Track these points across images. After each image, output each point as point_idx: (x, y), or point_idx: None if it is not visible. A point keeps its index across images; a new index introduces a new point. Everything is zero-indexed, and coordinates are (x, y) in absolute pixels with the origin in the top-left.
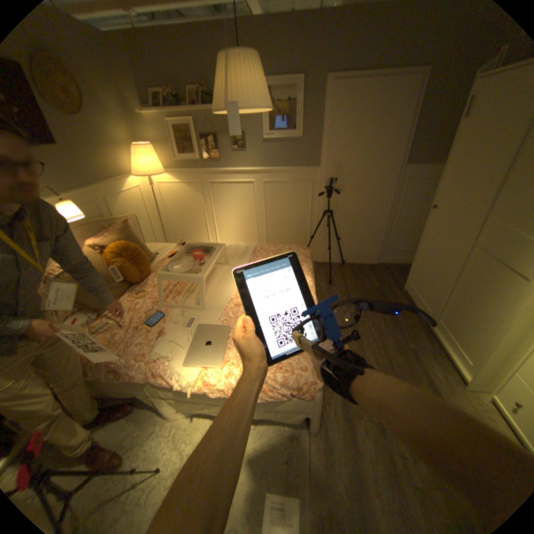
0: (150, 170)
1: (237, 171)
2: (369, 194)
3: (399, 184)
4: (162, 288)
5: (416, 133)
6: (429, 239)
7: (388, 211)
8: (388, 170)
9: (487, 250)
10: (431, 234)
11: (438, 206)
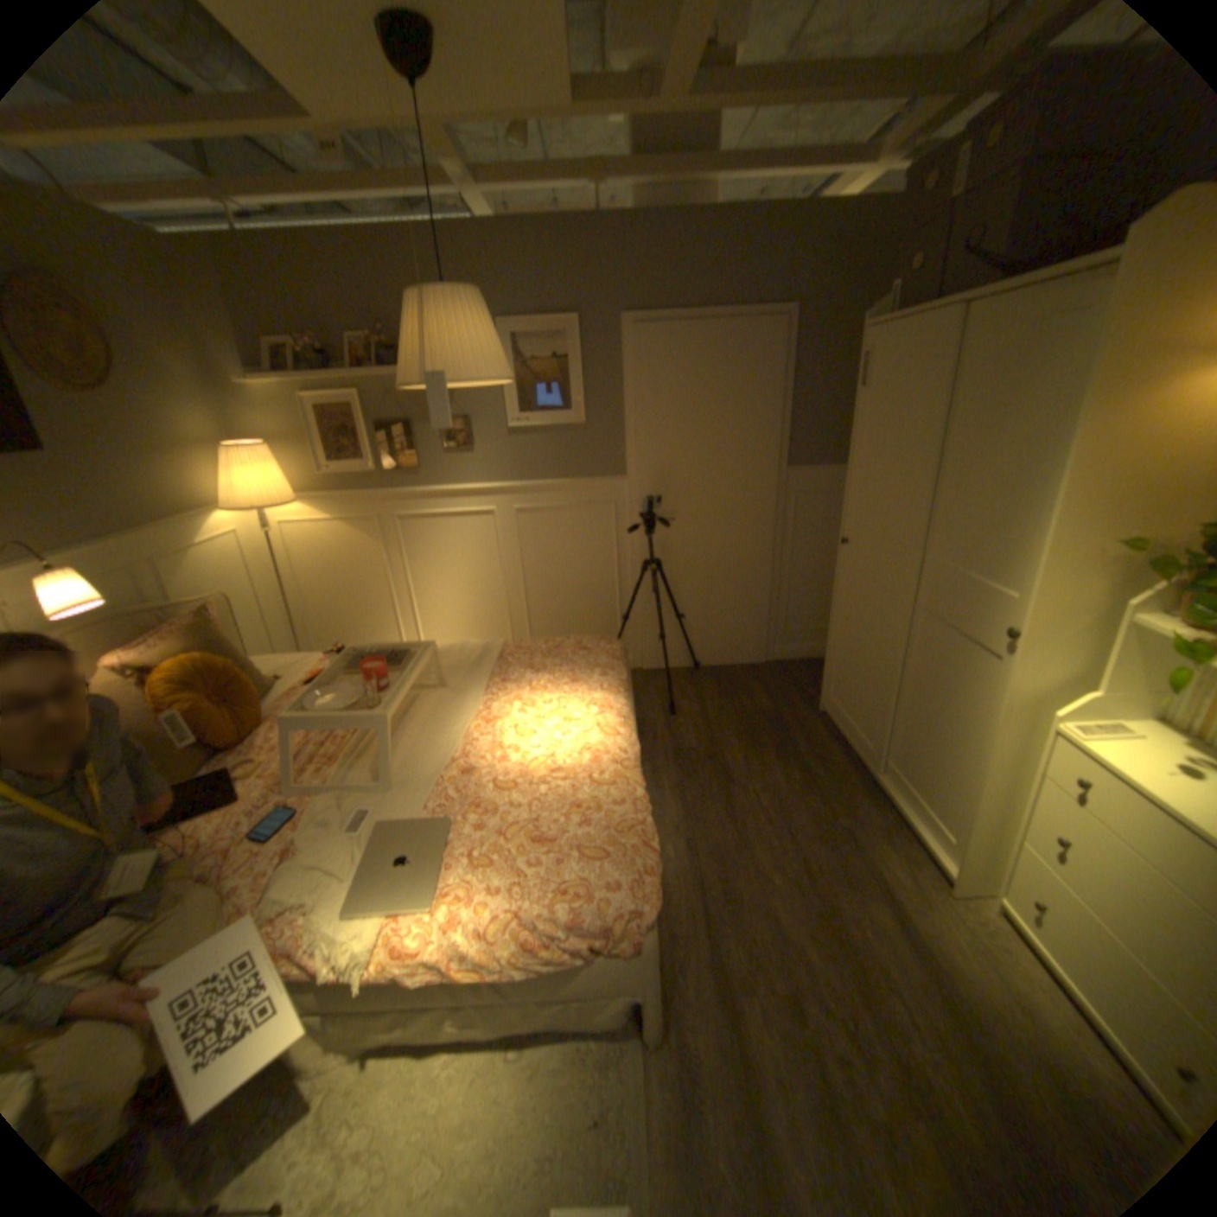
0: (263, 497)
1: (458, 492)
2: (727, 525)
3: (781, 504)
4: (291, 749)
5: (794, 412)
6: (846, 603)
7: (769, 555)
8: (756, 480)
9: (935, 614)
10: (848, 594)
11: (849, 540)
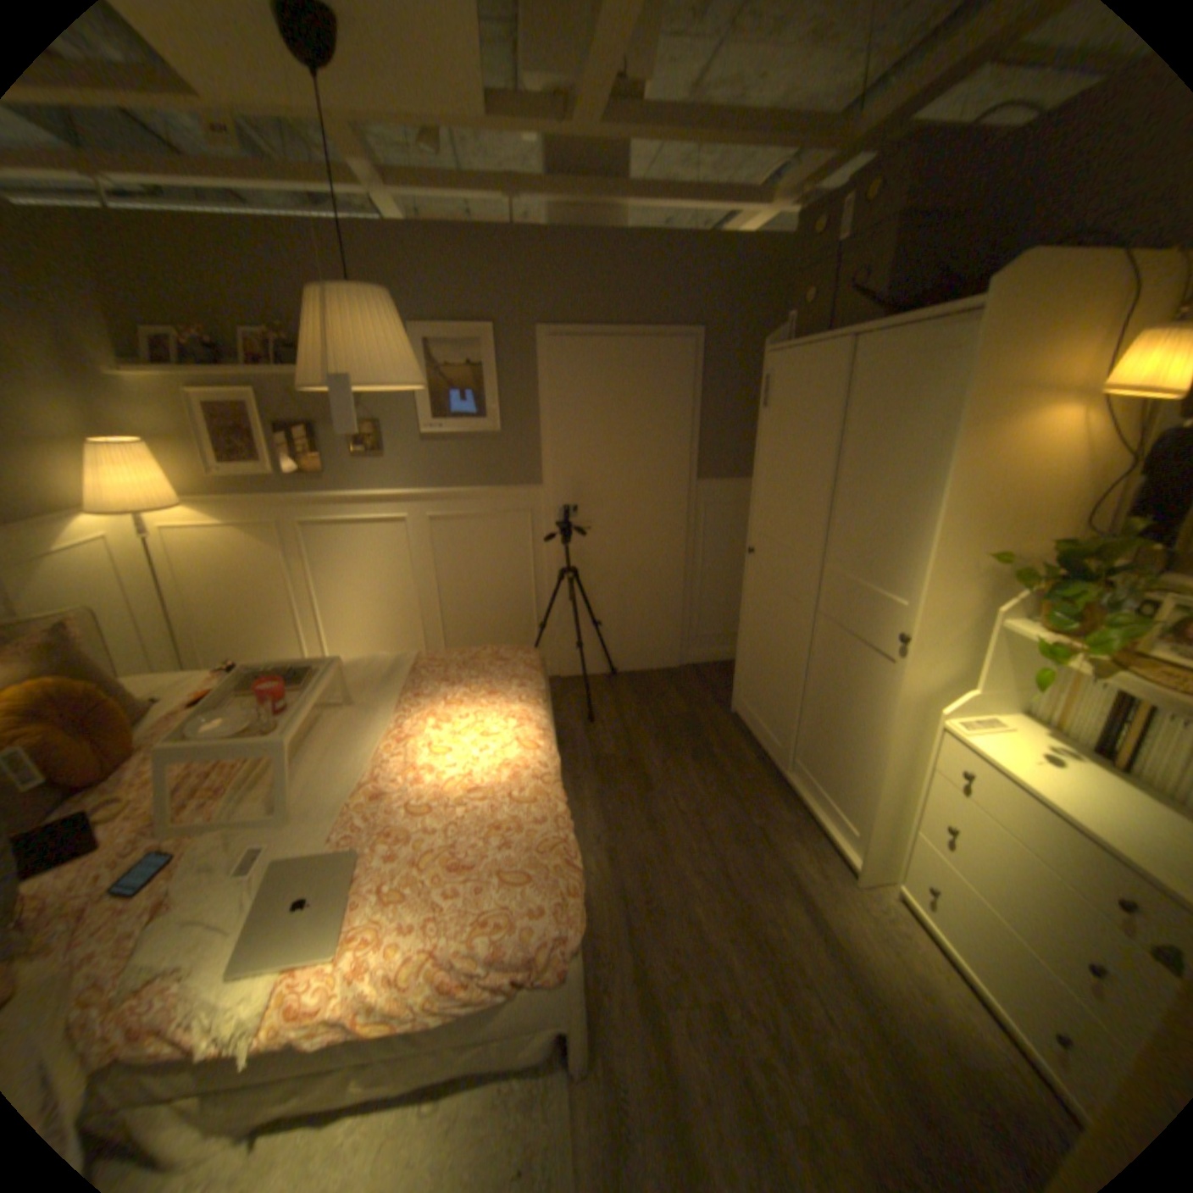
0: (141, 500)
1: (367, 498)
2: (642, 534)
3: (692, 514)
4: (169, 783)
5: (703, 428)
6: (754, 609)
7: (681, 563)
8: (668, 491)
9: (835, 620)
10: (755, 600)
11: (755, 550)
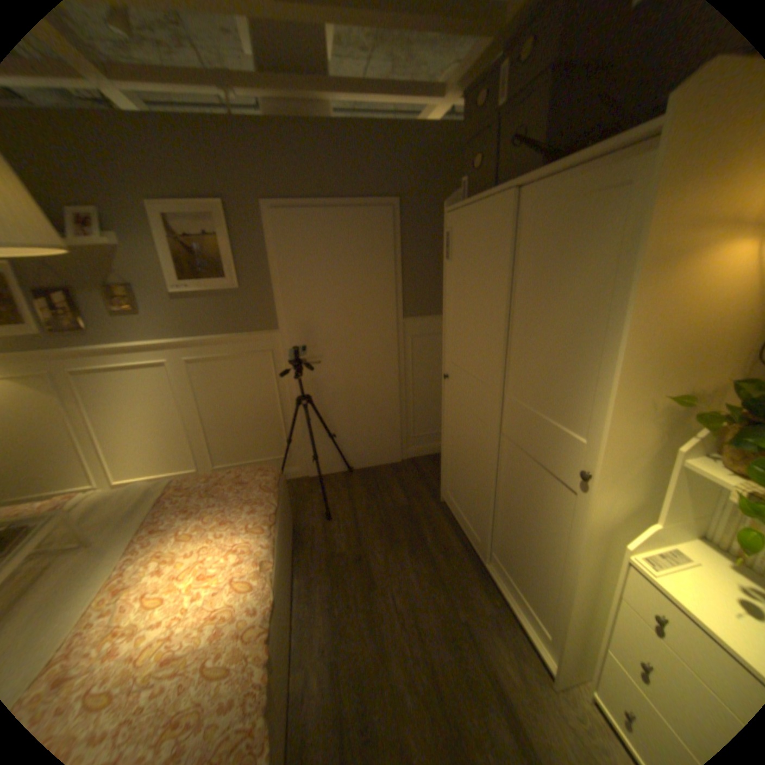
0: None
1: (125, 348)
2: (362, 362)
3: (400, 345)
4: None
5: (403, 277)
6: (450, 423)
7: (395, 383)
8: (380, 328)
9: (516, 443)
10: (450, 415)
11: (447, 375)
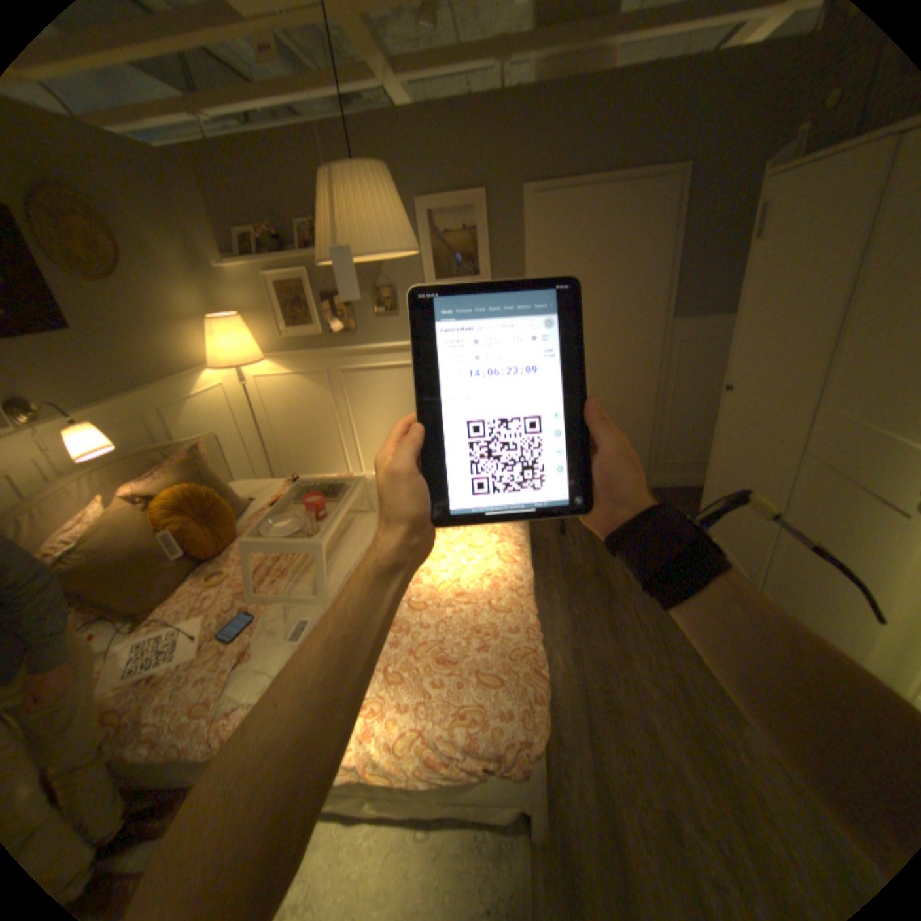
0: (238, 358)
1: (387, 349)
2: (615, 372)
3: (666, 352)
4: (250, 567)
5: (683, 266)
6: (727, 444)
7: (652, 398)
8: (643, 331)
9: (828, 463)
10: (729, 435)
11: (733, 387)
